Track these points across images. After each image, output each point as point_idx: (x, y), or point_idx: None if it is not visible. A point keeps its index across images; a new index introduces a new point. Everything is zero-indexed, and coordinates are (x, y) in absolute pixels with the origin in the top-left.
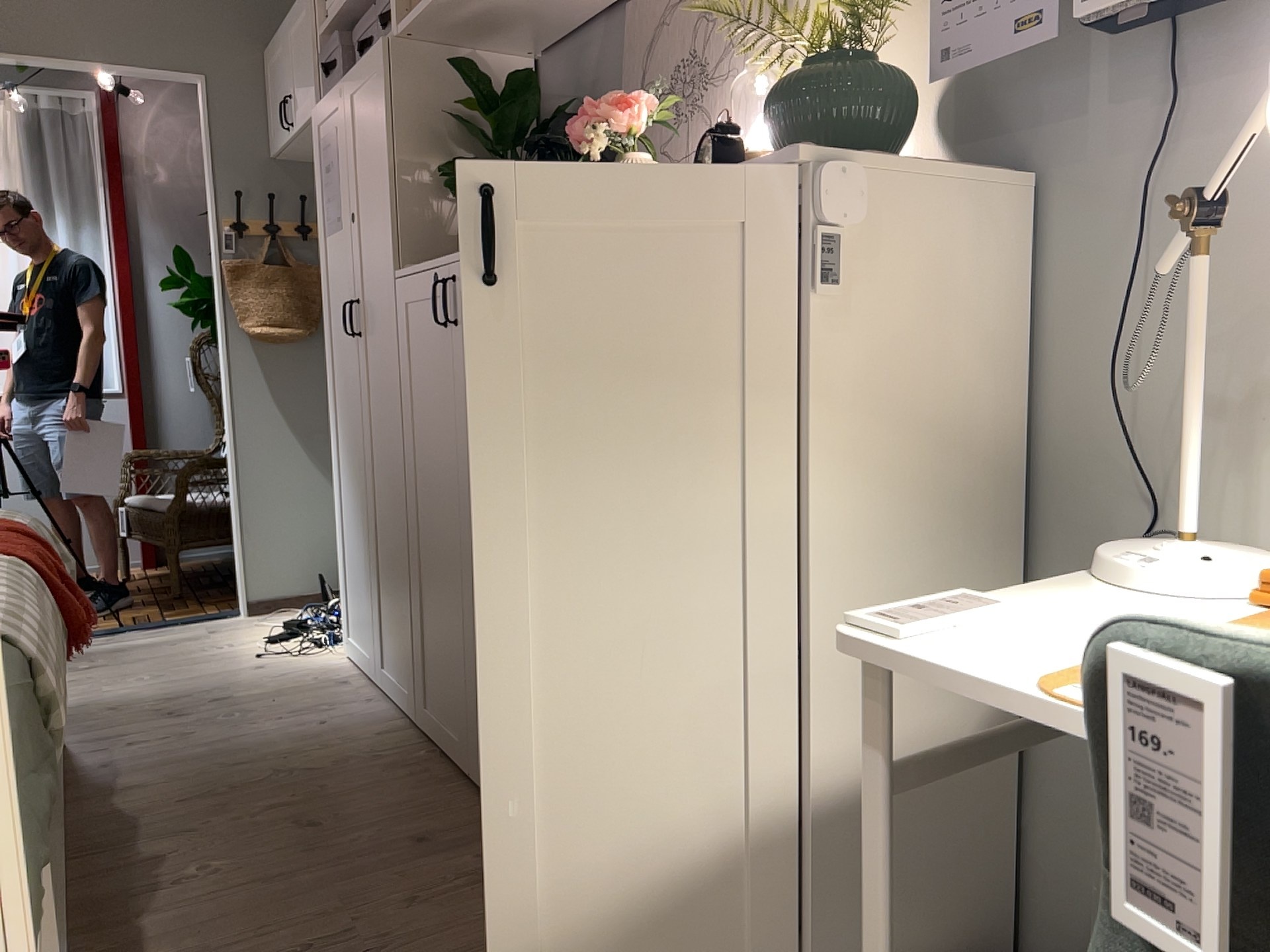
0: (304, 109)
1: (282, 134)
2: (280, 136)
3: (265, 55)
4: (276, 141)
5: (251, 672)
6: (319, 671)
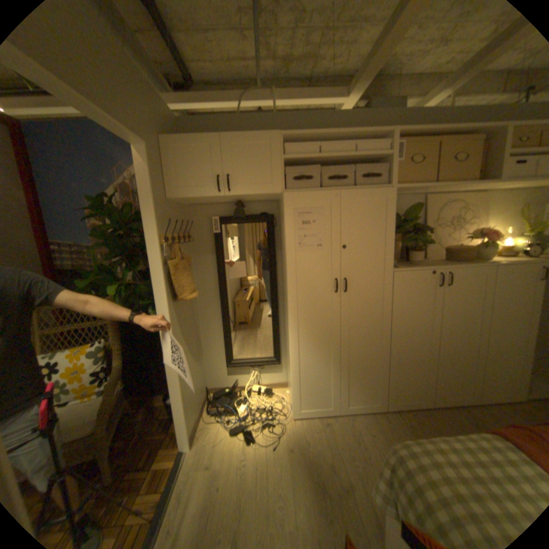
0: (260, 189)
1: (201, 192)
2: (197, 192)
3: (163, 139)
4: (186, 193)
5: (297, 456)
6: (308, 432)
